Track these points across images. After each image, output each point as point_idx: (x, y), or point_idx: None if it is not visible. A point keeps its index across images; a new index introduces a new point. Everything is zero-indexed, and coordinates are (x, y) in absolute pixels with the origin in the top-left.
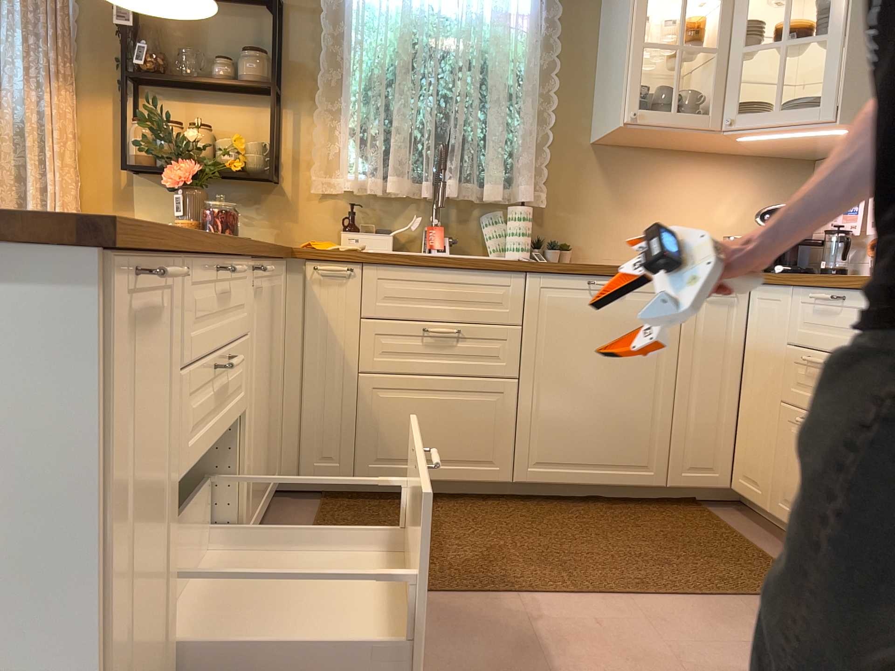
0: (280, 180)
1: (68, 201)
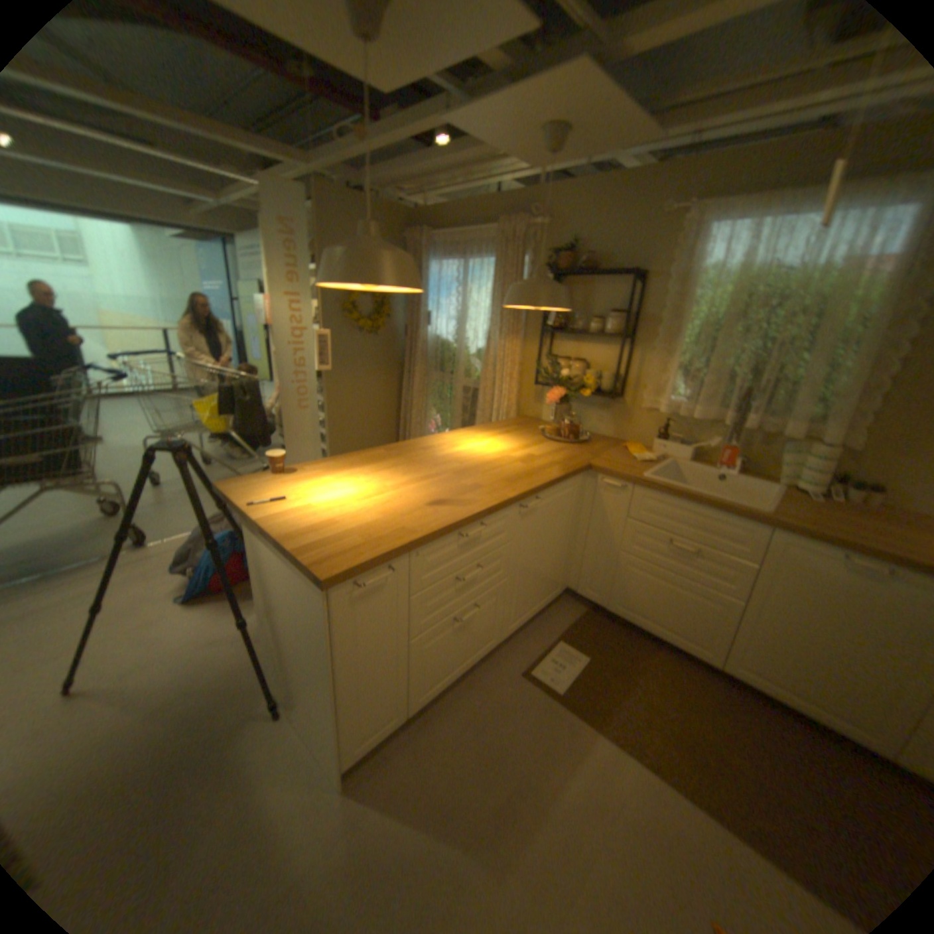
0: (623, 395)
1: (509, 398)
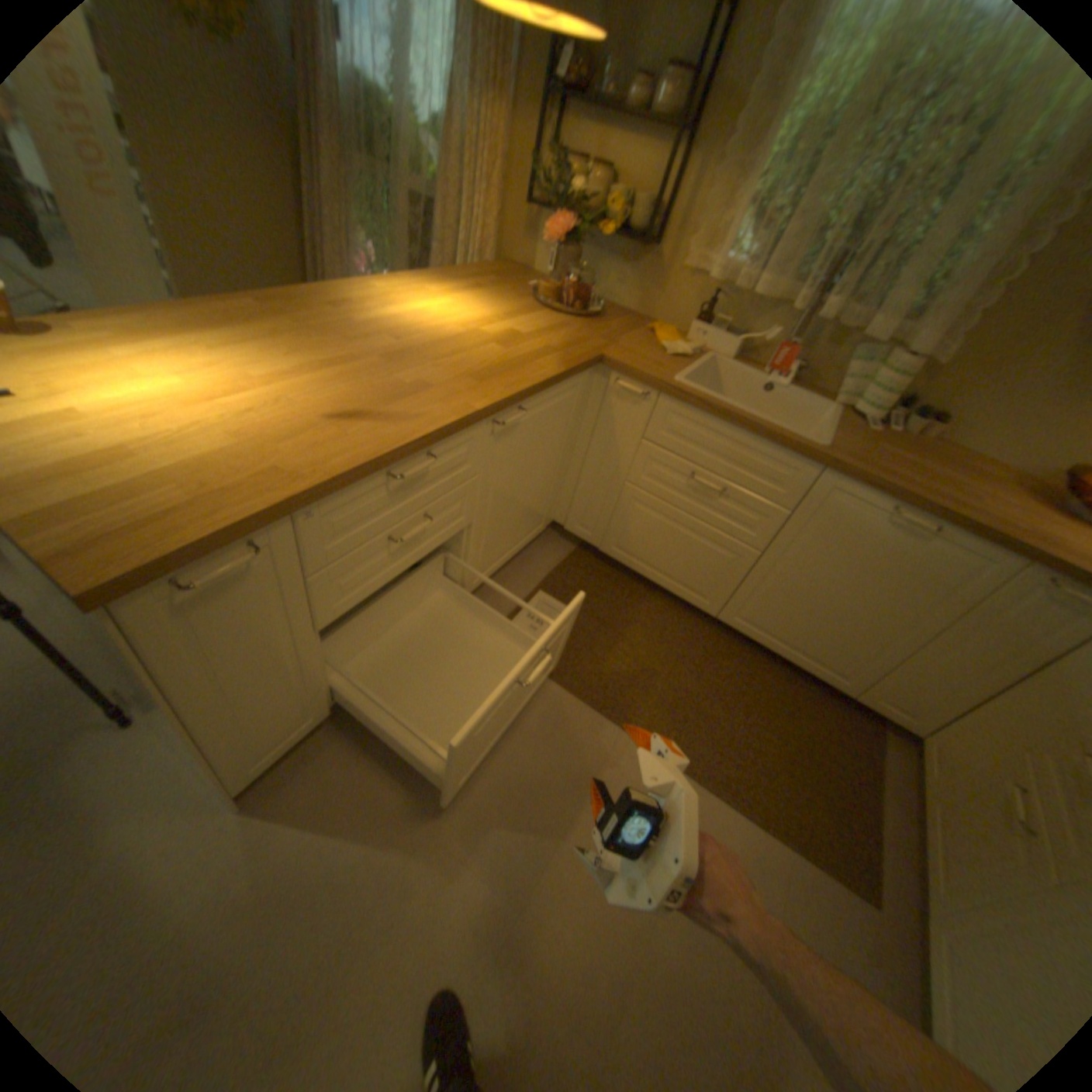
0: (661, 241)
1: (486, 222)
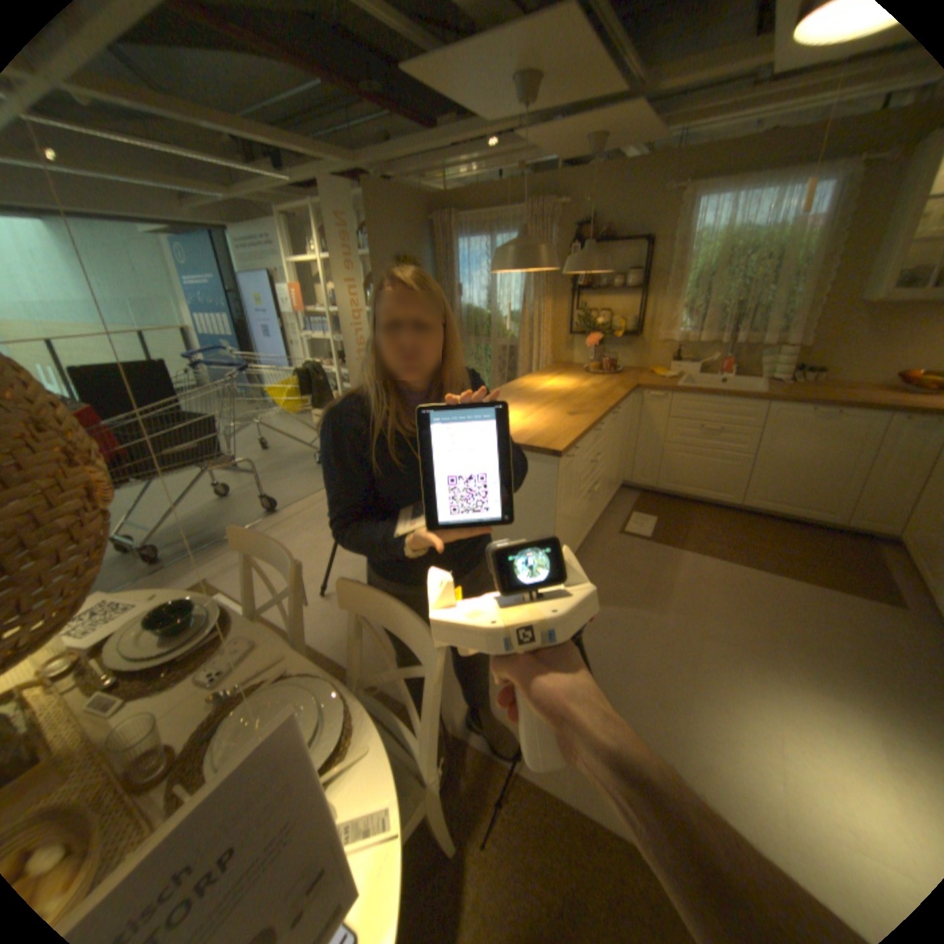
0: (641, 334)
1: (545, 349)
